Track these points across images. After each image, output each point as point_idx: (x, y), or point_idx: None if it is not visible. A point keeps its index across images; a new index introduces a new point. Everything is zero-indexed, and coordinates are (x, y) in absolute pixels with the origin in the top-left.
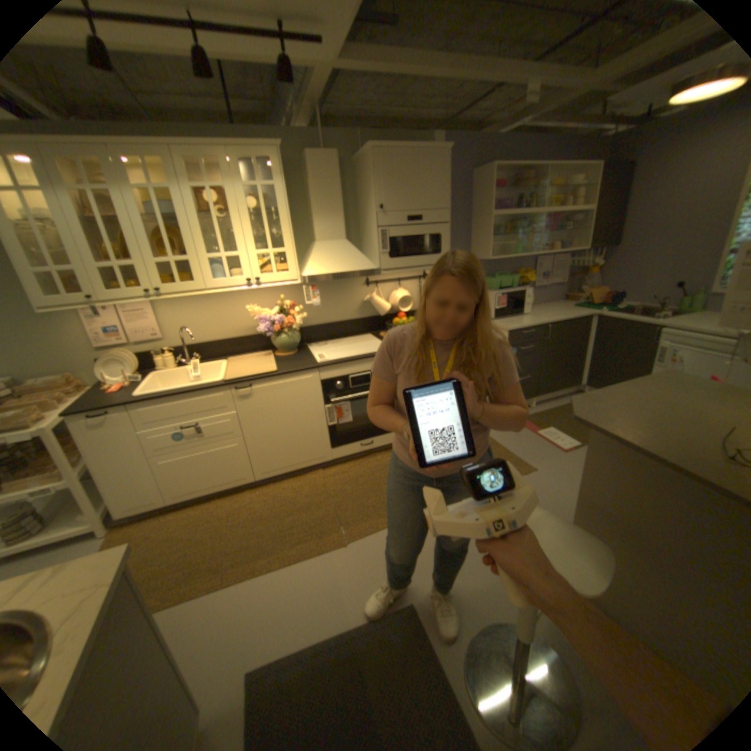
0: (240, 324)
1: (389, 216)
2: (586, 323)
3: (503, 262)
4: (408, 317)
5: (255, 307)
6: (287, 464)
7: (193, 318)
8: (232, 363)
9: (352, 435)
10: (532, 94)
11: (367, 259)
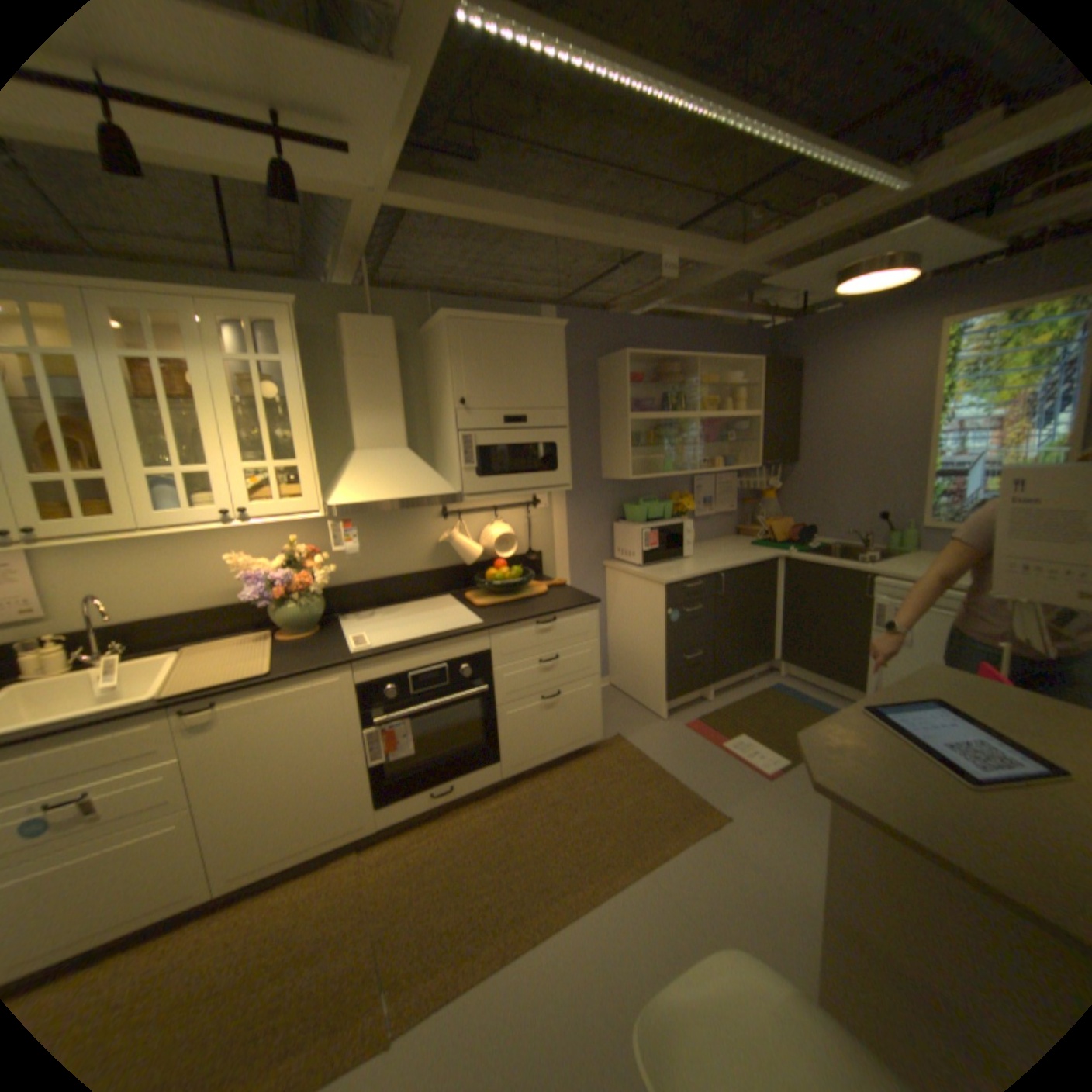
0: (212, 585)
1: (476, 415)
2: (770, 569)
3: (647, 483)
4: (511, 566)
5: (241, 556)
6: (283, 853)
7: (117, 577)
8: (186, 658)
9: (413, 781)
10: (669, 268)
11: (442, 479)
